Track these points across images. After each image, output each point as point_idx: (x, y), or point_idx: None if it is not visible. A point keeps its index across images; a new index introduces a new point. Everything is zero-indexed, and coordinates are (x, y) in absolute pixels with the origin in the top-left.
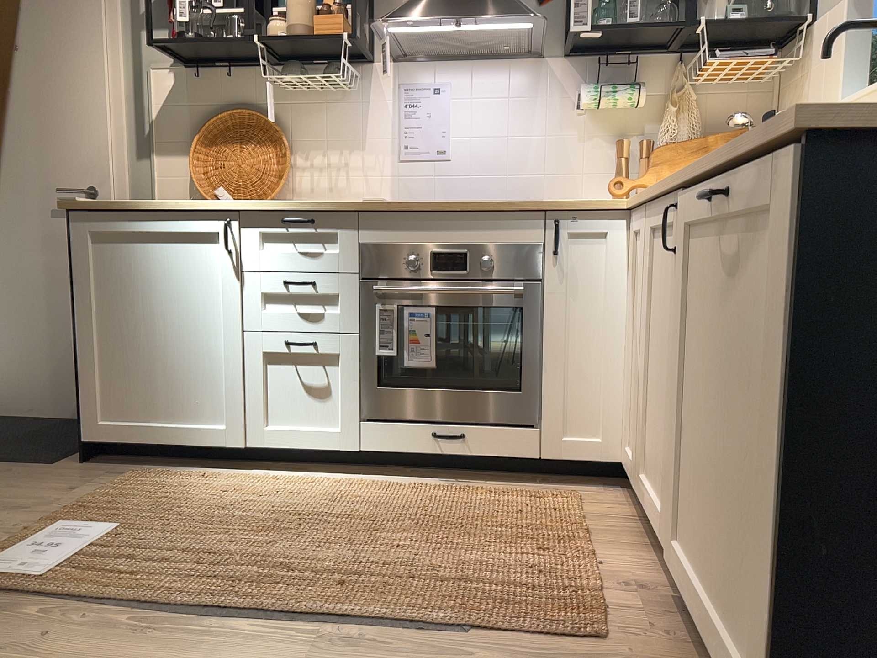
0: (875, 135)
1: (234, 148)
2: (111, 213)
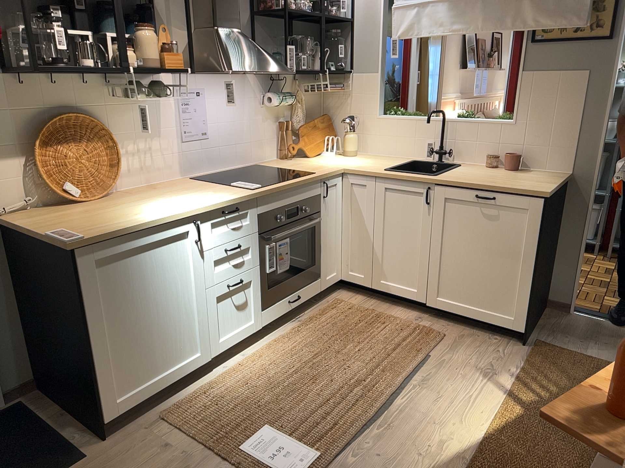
0: (551, 194)
1: (70, 147)
2: (113, 239)
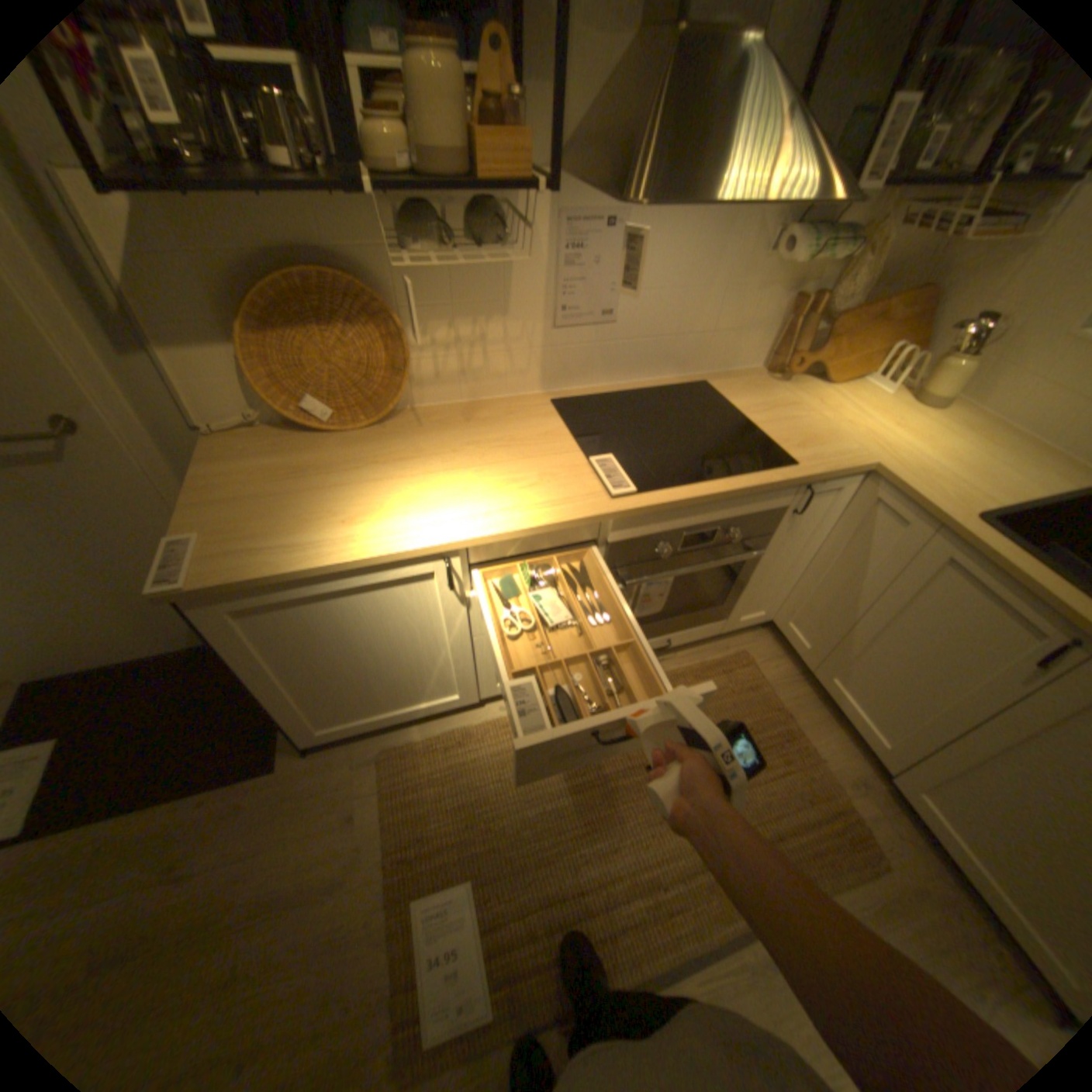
0: None
1: (309, 329)
2: (256, 584)
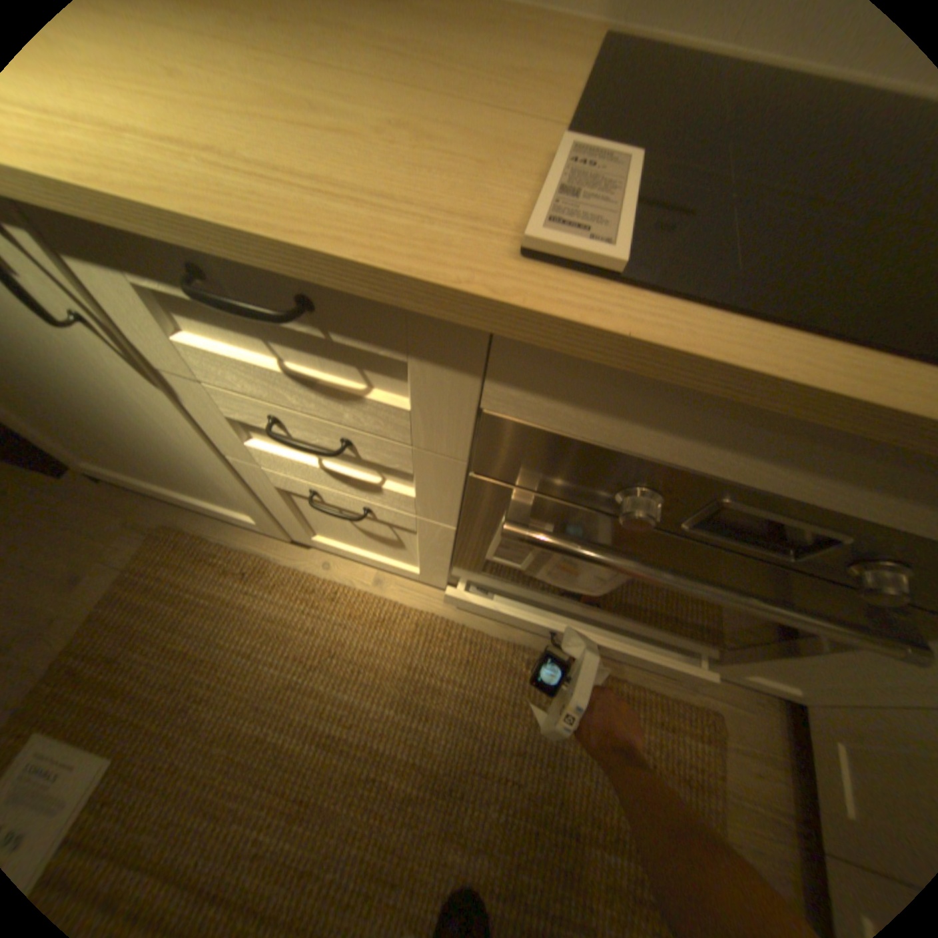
0: None
1: None
2: None
